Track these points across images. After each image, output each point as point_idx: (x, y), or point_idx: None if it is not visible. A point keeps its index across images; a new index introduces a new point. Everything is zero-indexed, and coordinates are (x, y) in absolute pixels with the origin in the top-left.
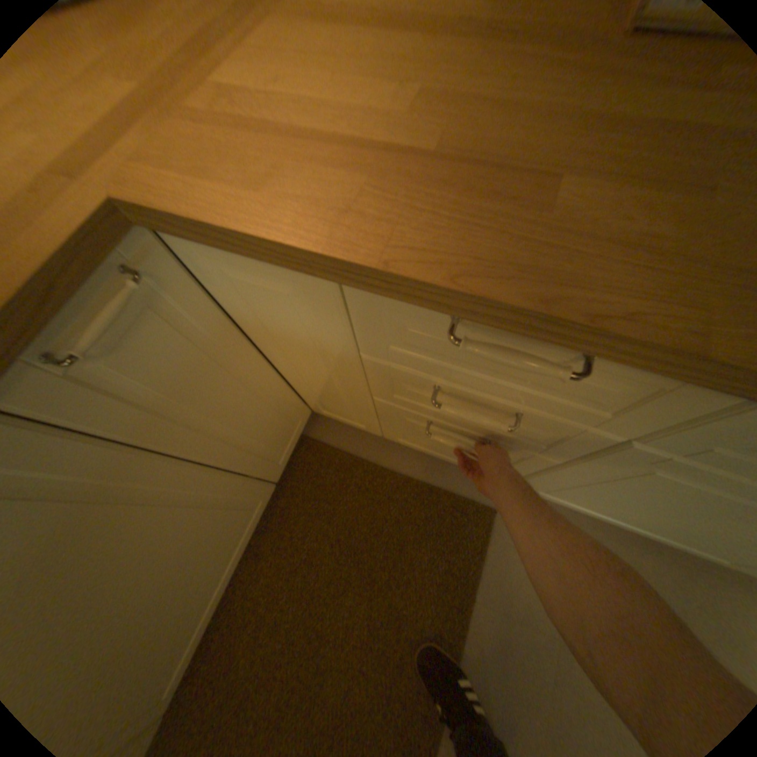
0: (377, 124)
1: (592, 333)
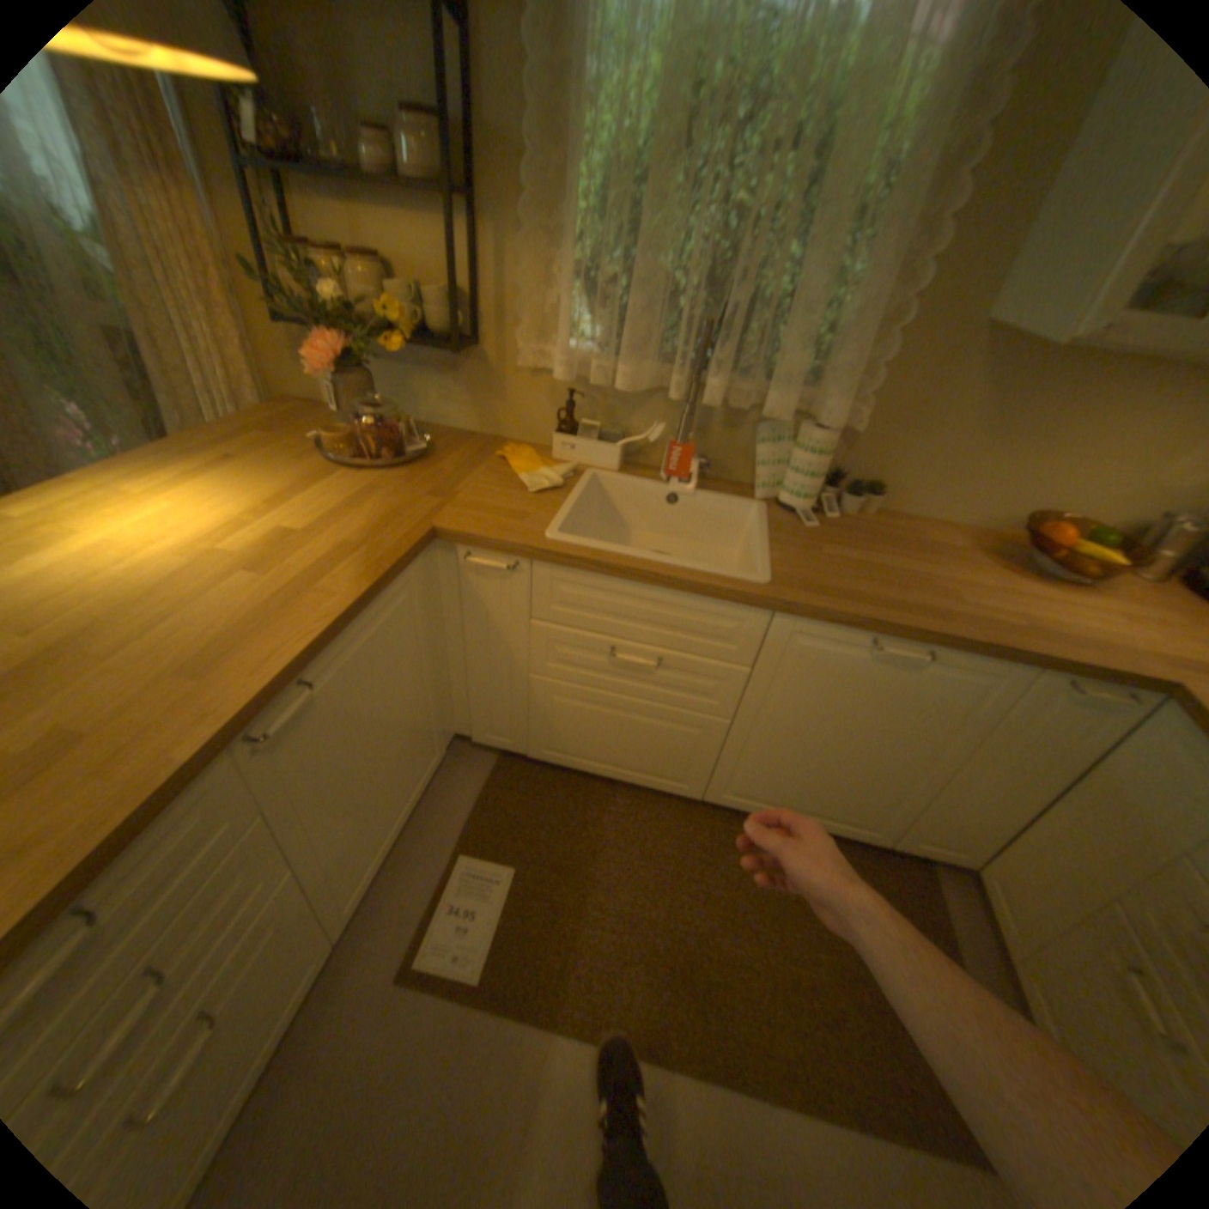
0: None
1: None
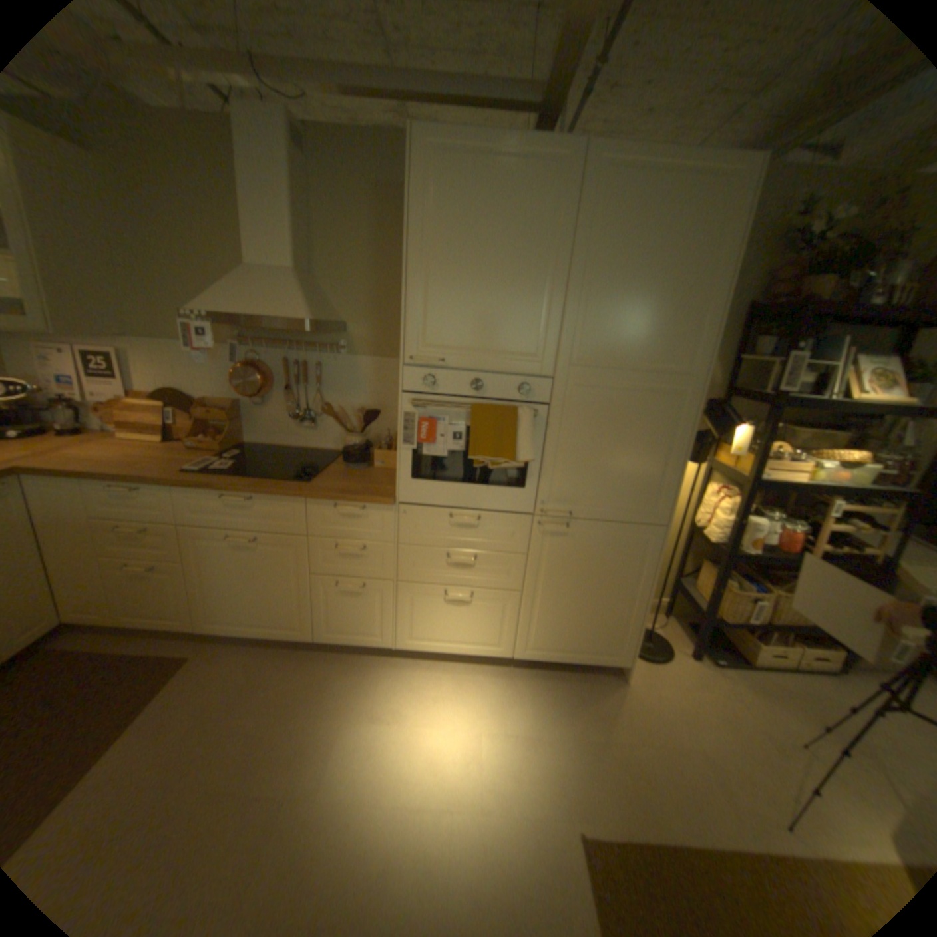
0: (104, 460)
1: (127, 480)
